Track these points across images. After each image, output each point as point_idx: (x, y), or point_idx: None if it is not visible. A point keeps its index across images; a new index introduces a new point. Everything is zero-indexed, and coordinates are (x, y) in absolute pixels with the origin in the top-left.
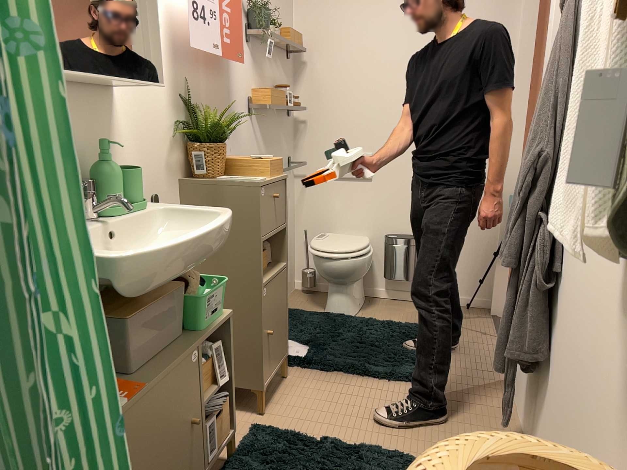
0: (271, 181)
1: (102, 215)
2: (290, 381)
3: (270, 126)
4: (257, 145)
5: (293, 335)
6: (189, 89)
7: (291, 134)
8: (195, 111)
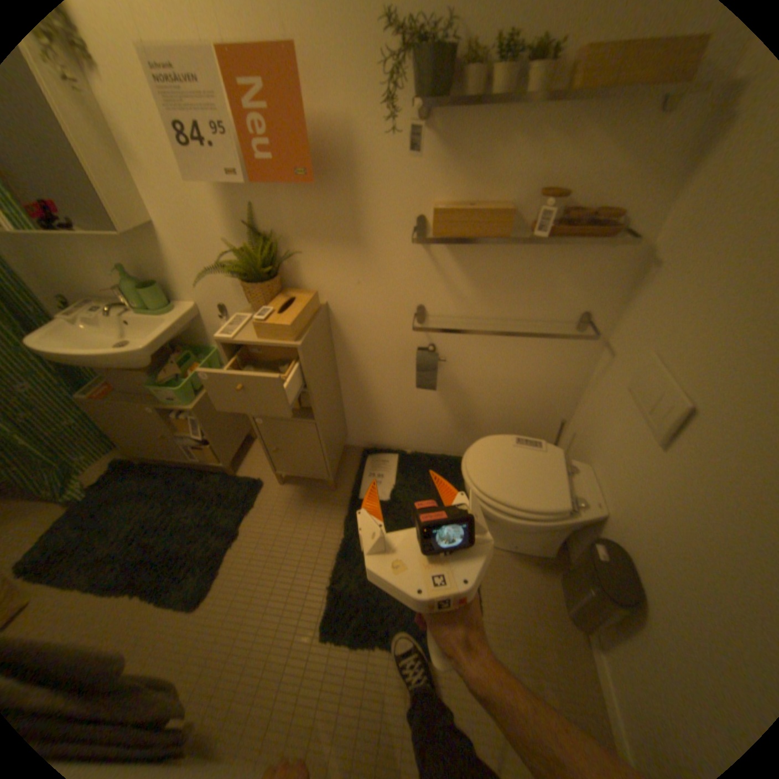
0: (246, 343)
1: (131, 310)
2: (326, 495)
3: (503, 254)
4: (440, 280)
5: (402, 482)
6: (251, 212)
7: (614, 270)
8: (266, 236)
